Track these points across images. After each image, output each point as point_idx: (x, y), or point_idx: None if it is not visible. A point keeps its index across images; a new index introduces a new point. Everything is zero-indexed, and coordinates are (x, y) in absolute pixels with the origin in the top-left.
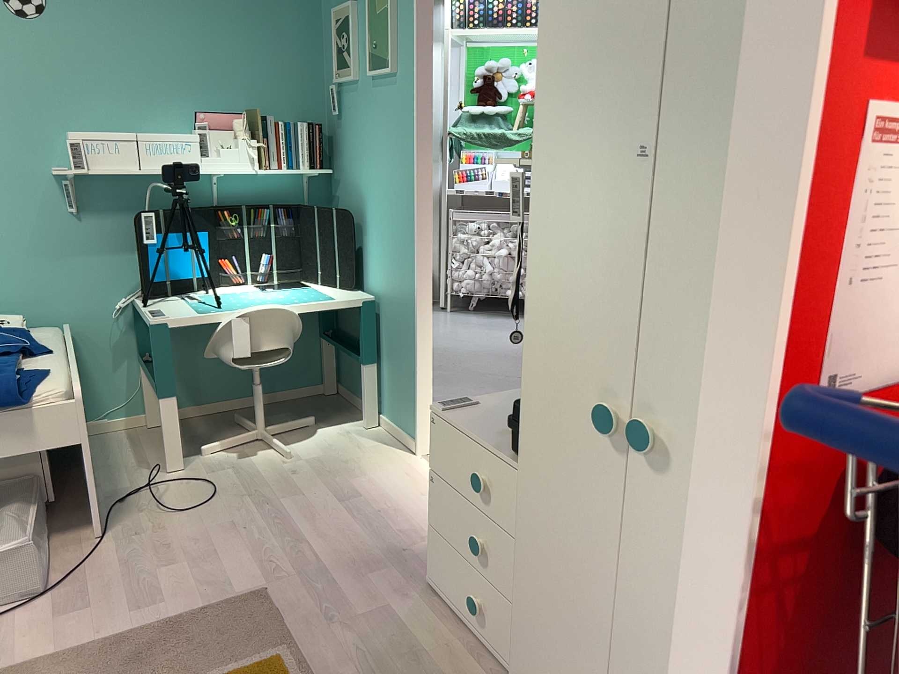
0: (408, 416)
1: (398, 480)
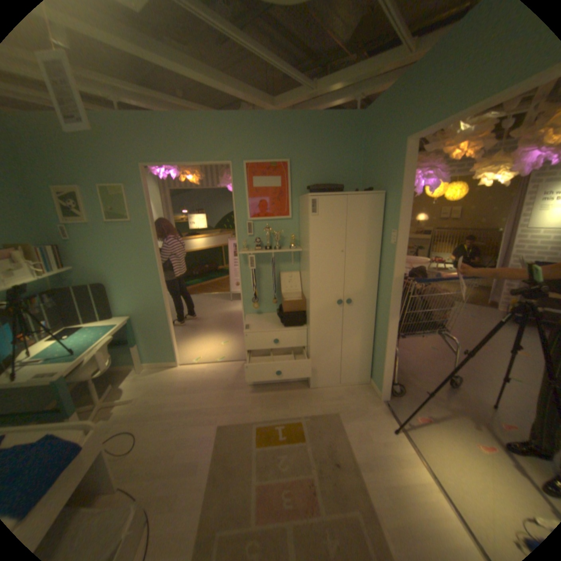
0: (167, 355)
1: (187, 376)
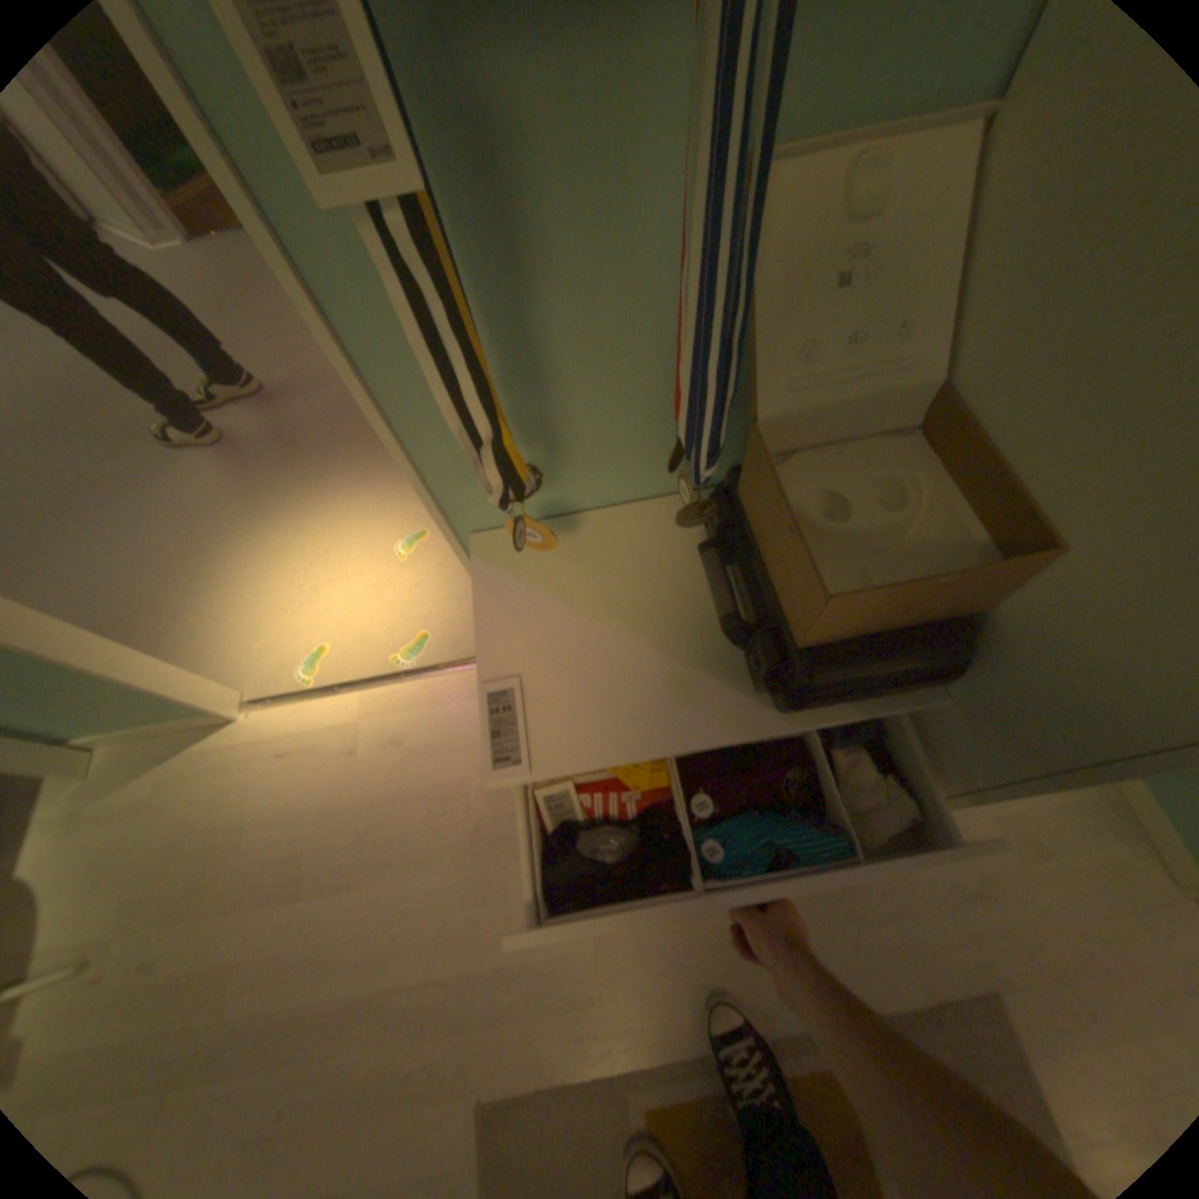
0: (150, 708)
1: (287, 777)
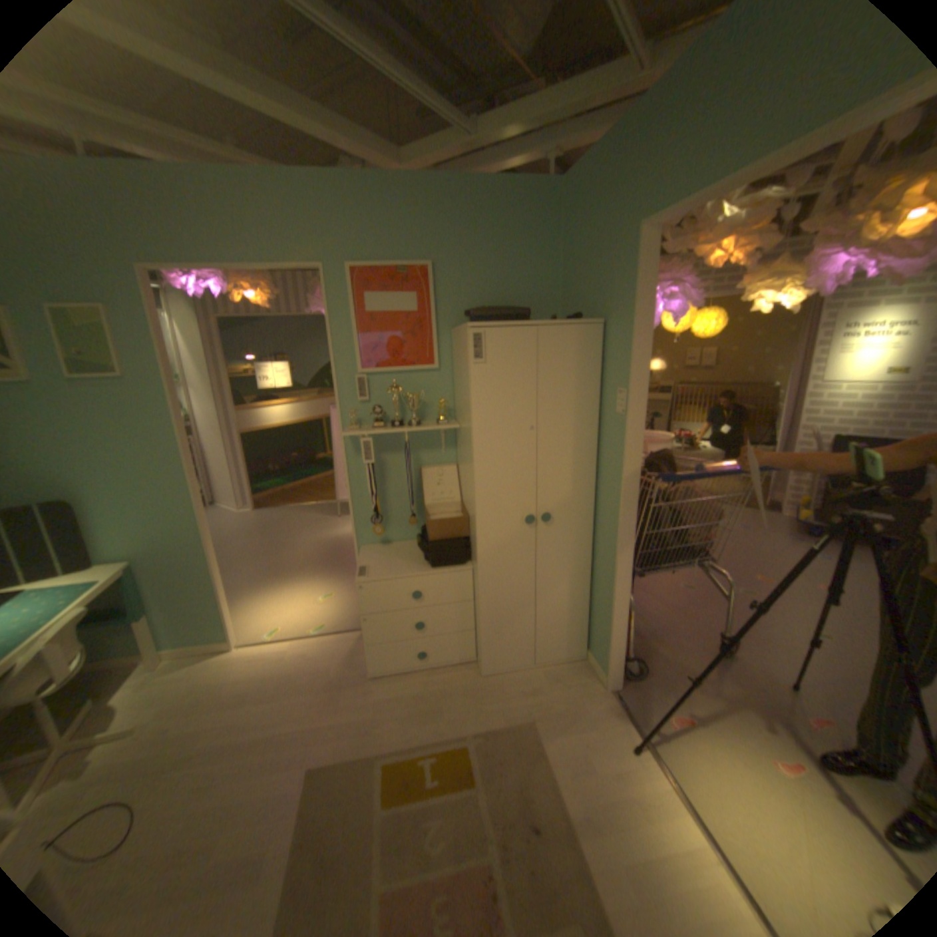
0: (210, 630)
1: (251, 668)
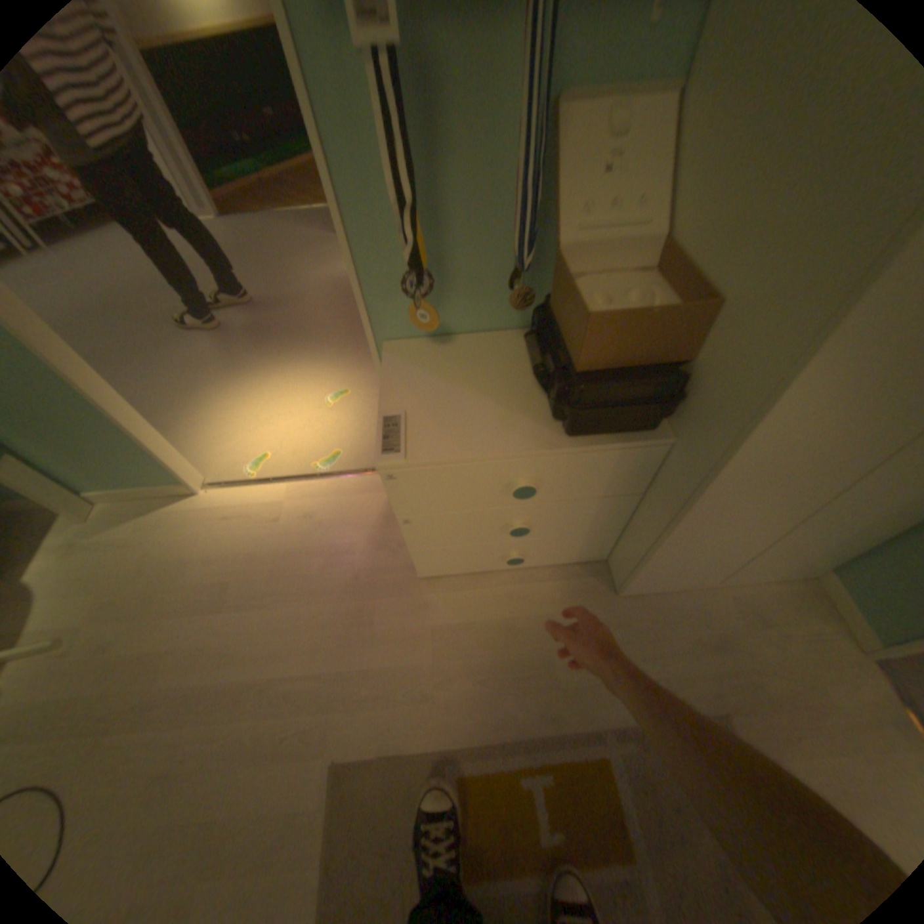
0: (144, 470)
1: (228, 532)
